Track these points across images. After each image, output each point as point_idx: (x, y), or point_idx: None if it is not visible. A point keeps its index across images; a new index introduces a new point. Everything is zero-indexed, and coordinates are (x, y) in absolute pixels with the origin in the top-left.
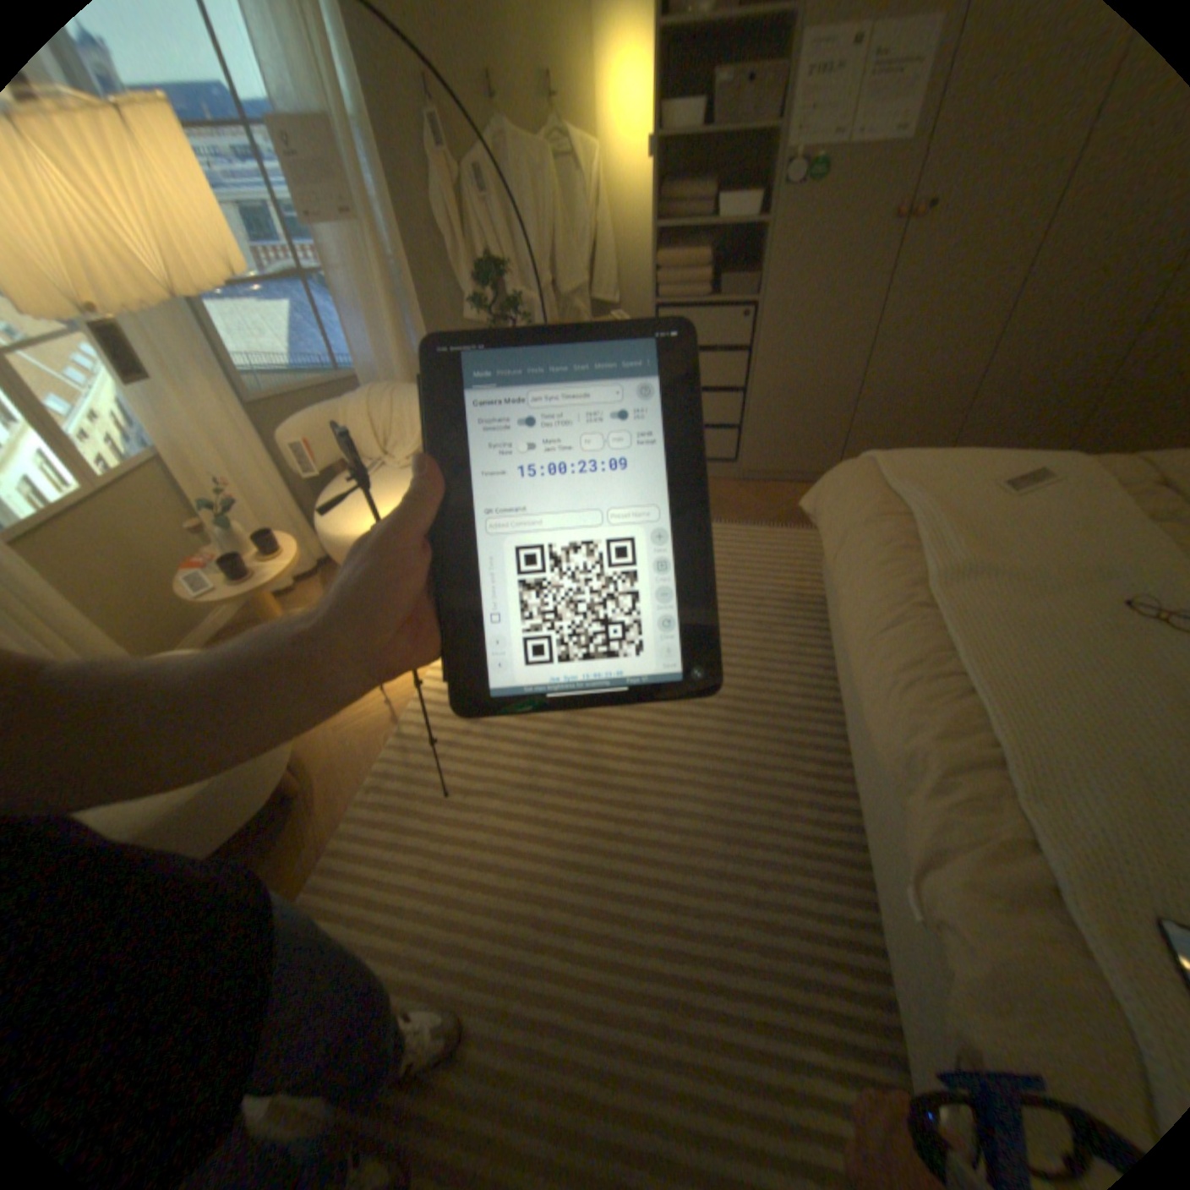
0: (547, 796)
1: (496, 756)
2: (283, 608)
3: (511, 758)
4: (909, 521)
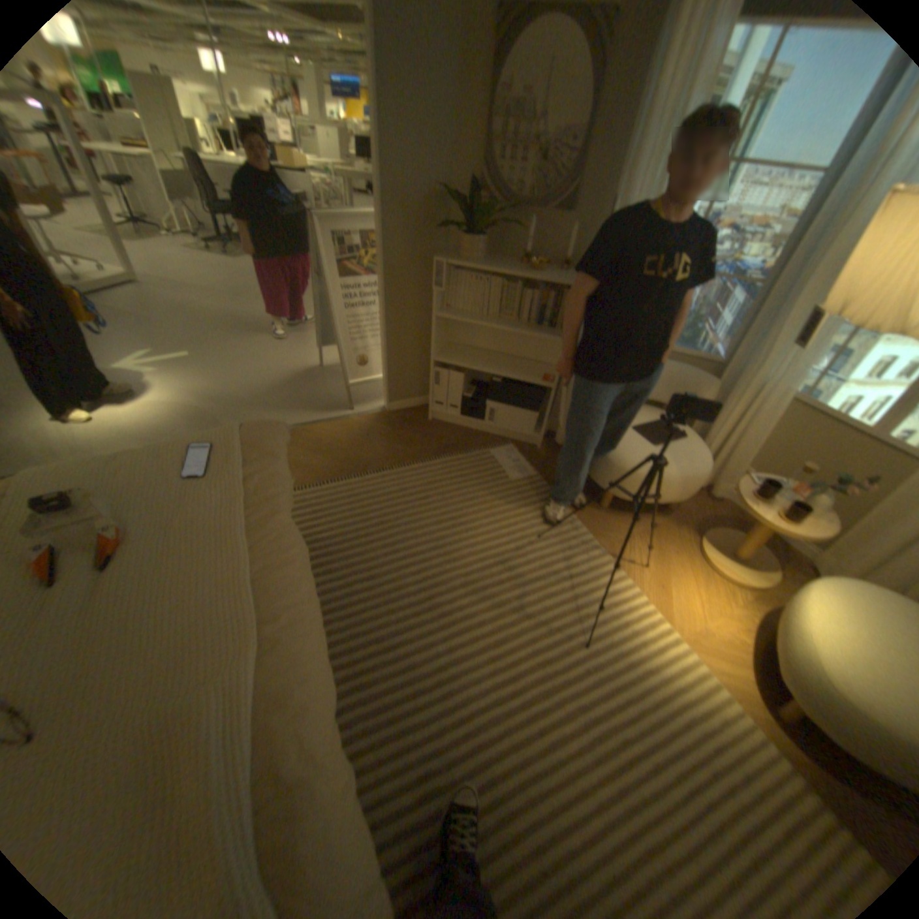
0: (490, 564)
1: (537, 567)
2: (761, 546)
3: (528, 571)
4: (253, 795)
